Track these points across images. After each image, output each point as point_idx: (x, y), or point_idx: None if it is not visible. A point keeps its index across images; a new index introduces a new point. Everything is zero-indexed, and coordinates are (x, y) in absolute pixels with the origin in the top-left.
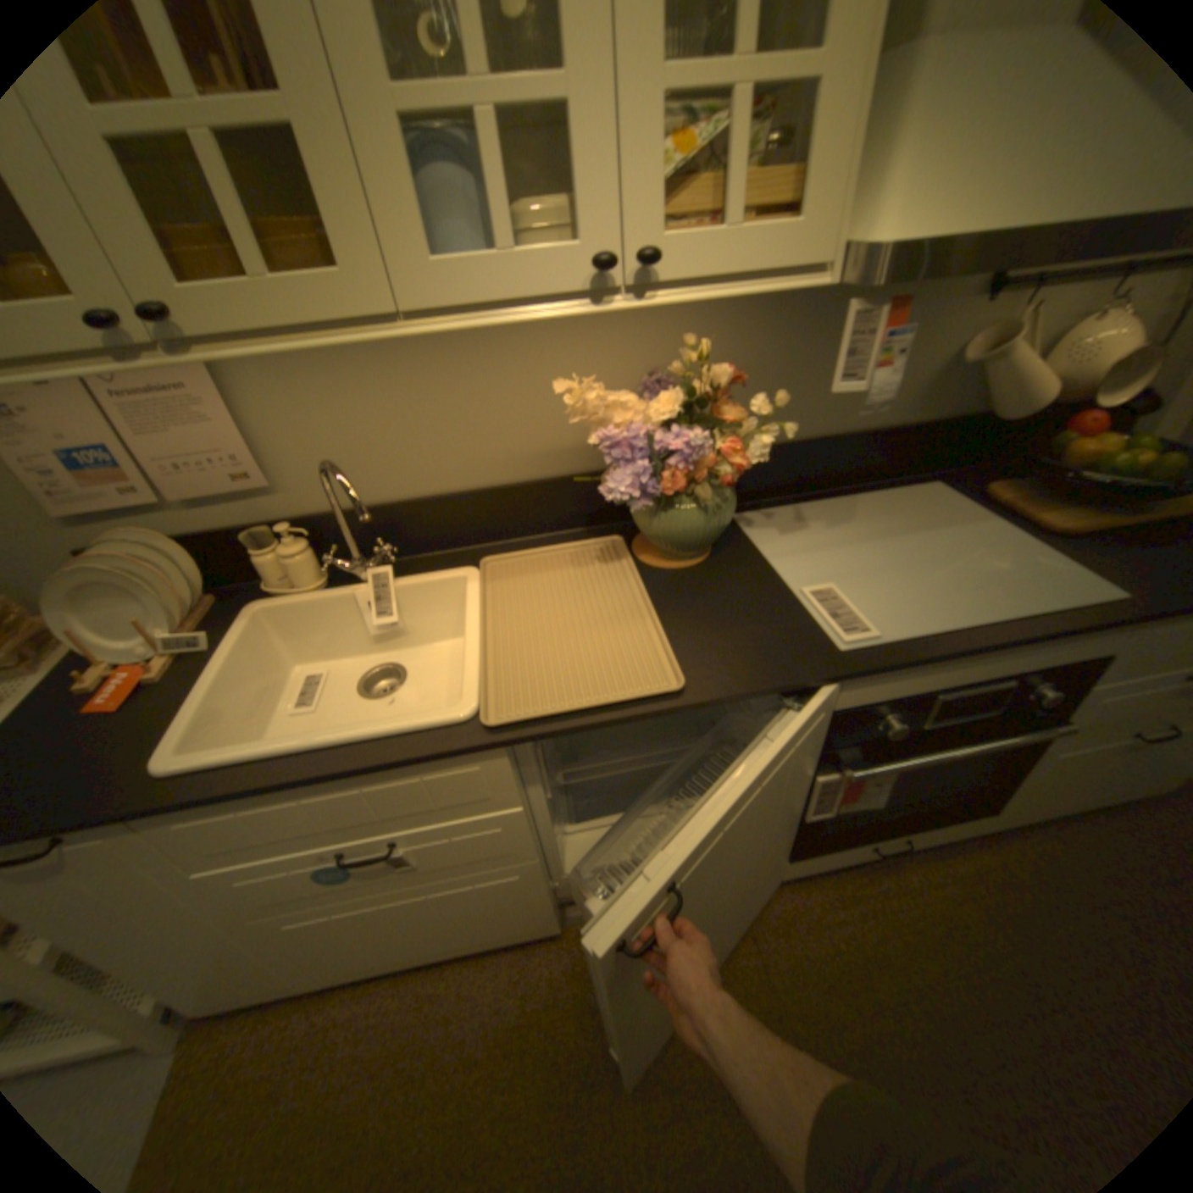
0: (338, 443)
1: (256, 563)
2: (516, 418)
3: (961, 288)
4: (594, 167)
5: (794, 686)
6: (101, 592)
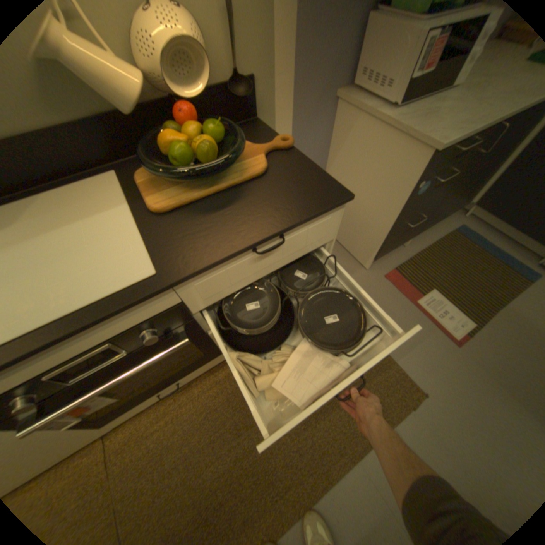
0: None
1: None
2: None
3: None
4: None
5: None
6: None
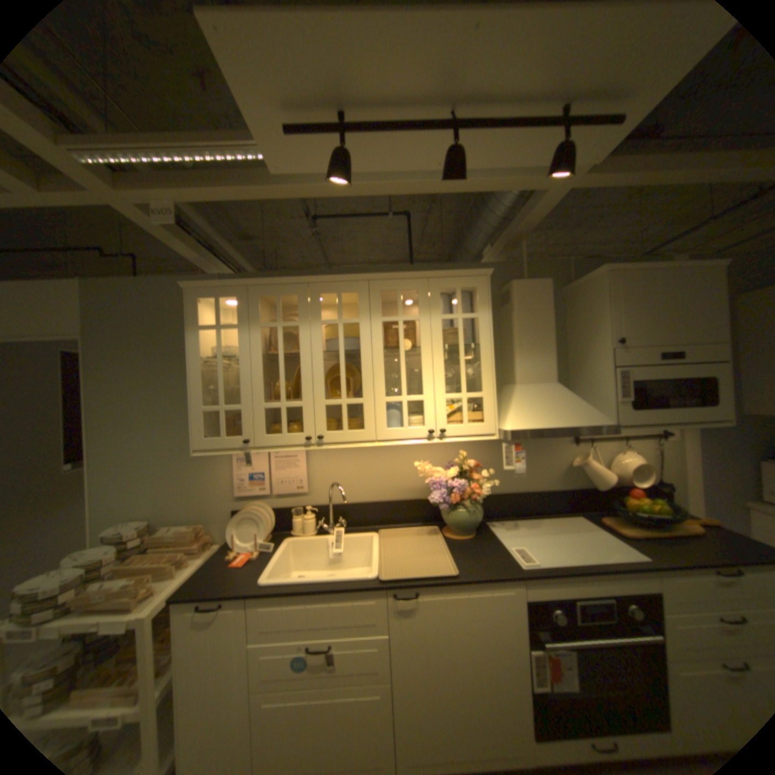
0: (335, 479)
1: (294, 521)
2: (399, 475)
3: (562, 441)
4: (429, 412)
5: (503, 580)
6: (246, 523)
